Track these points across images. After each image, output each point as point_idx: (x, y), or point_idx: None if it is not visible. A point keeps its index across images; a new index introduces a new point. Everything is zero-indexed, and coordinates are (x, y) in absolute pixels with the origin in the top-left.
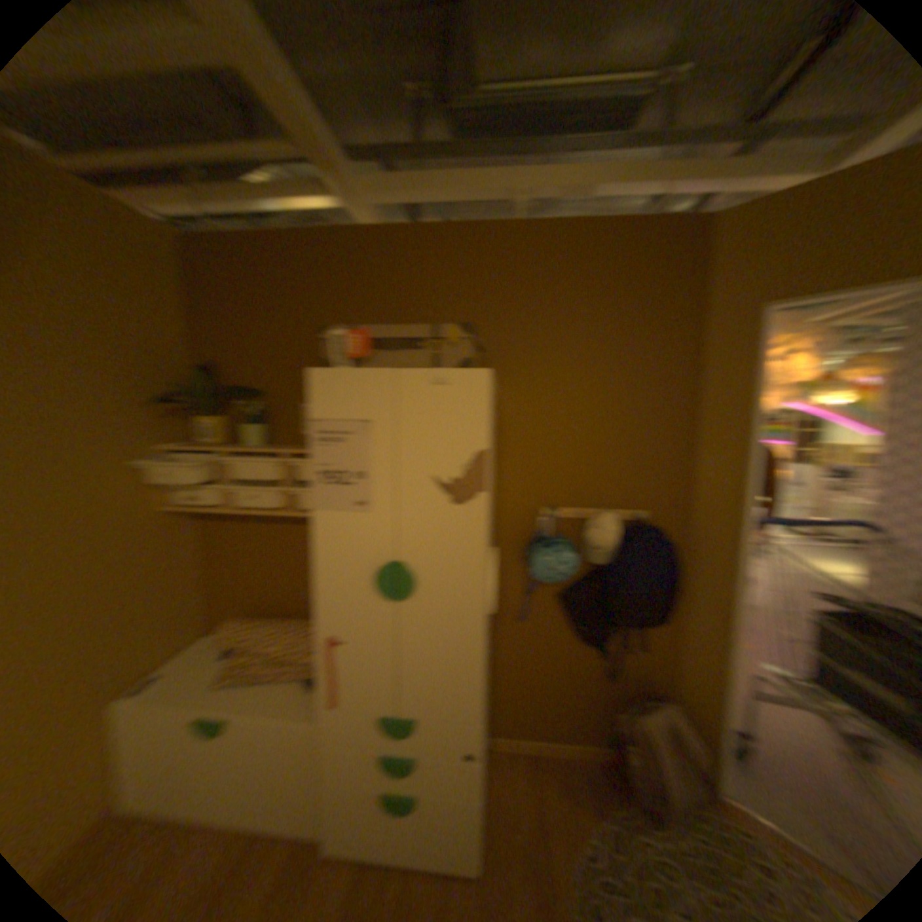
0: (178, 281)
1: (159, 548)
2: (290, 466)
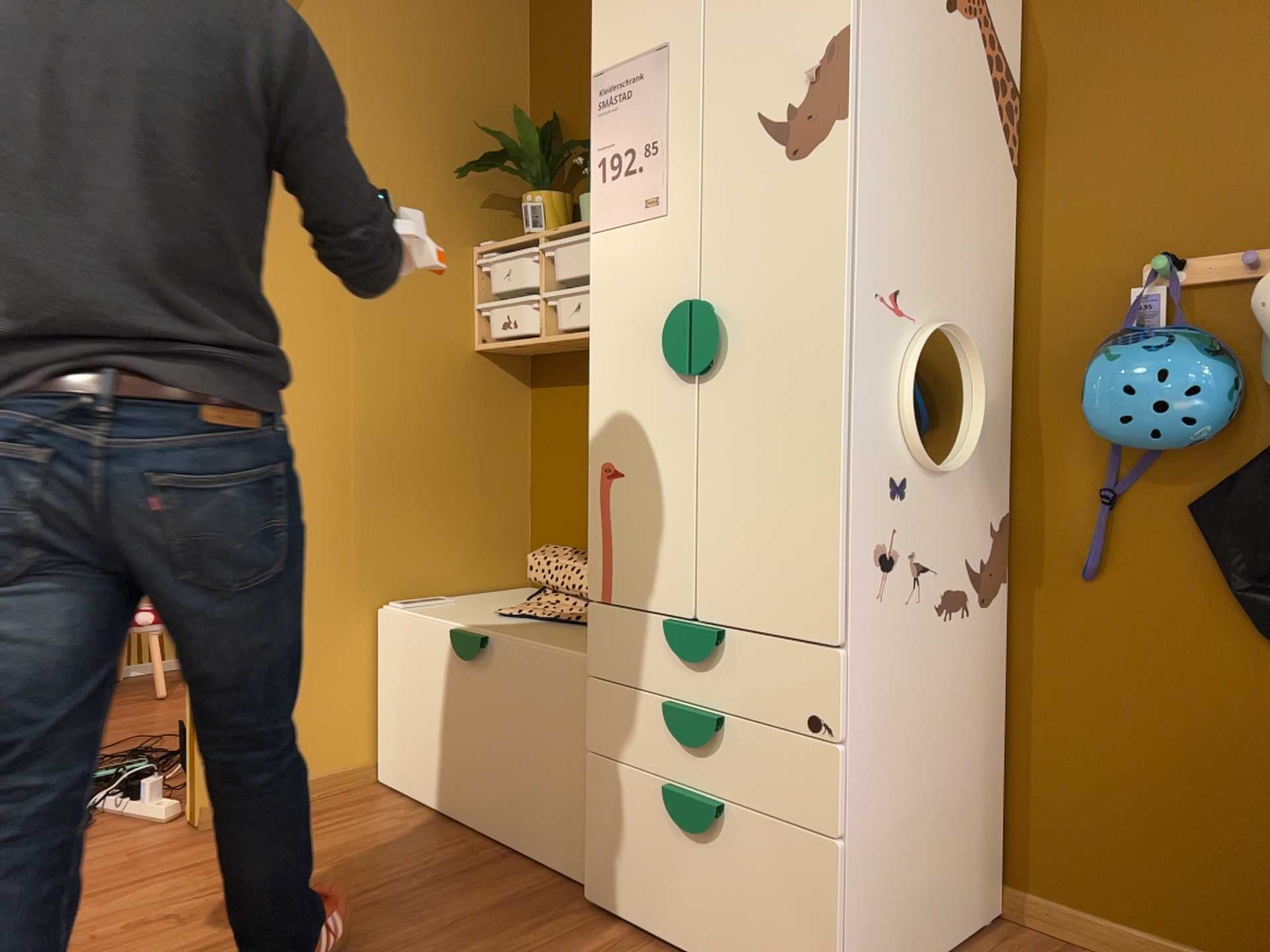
0: (538, 2)
1: (483, 410)
2: None
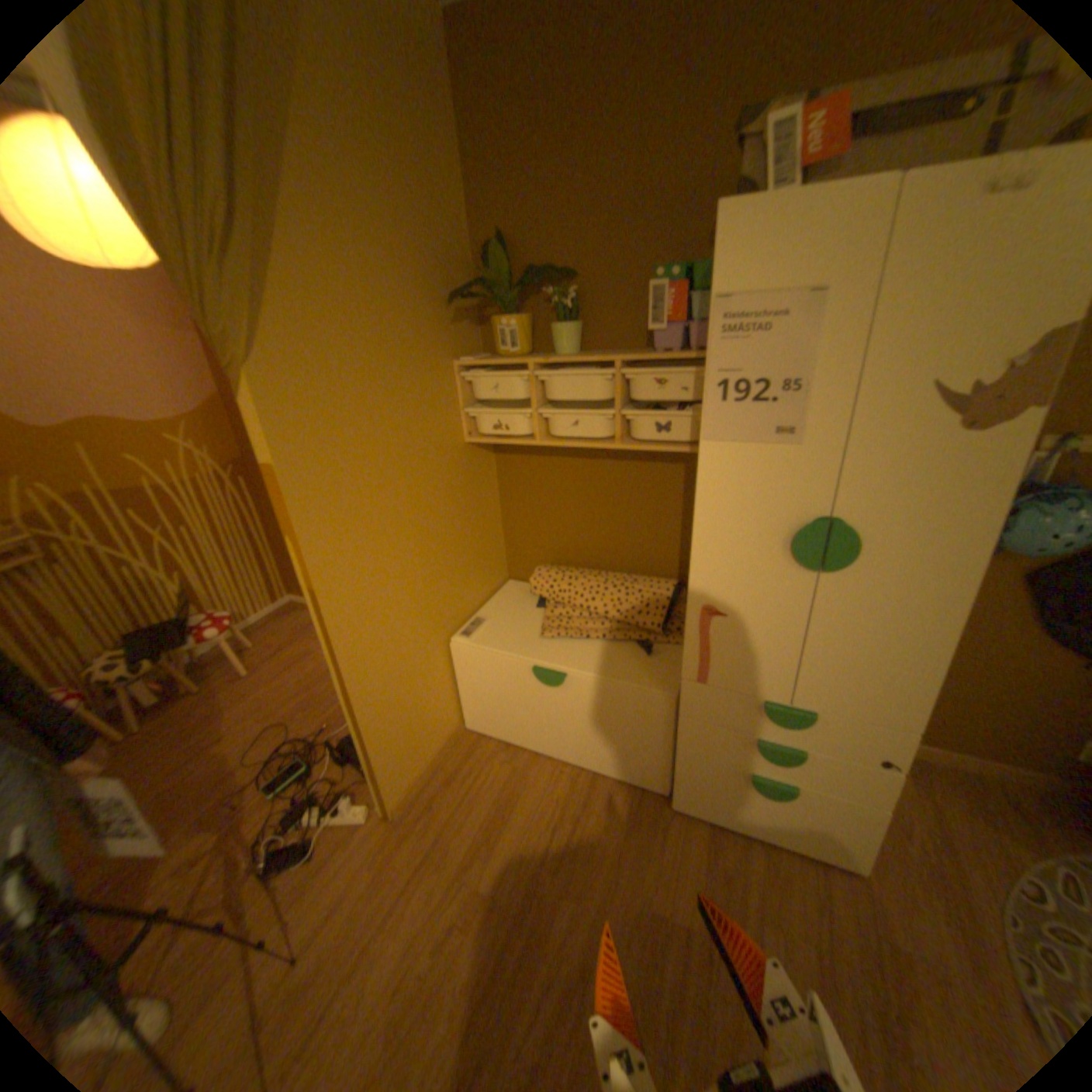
0: (462, 102)
1: (474, 484)
2: (626, 378)
